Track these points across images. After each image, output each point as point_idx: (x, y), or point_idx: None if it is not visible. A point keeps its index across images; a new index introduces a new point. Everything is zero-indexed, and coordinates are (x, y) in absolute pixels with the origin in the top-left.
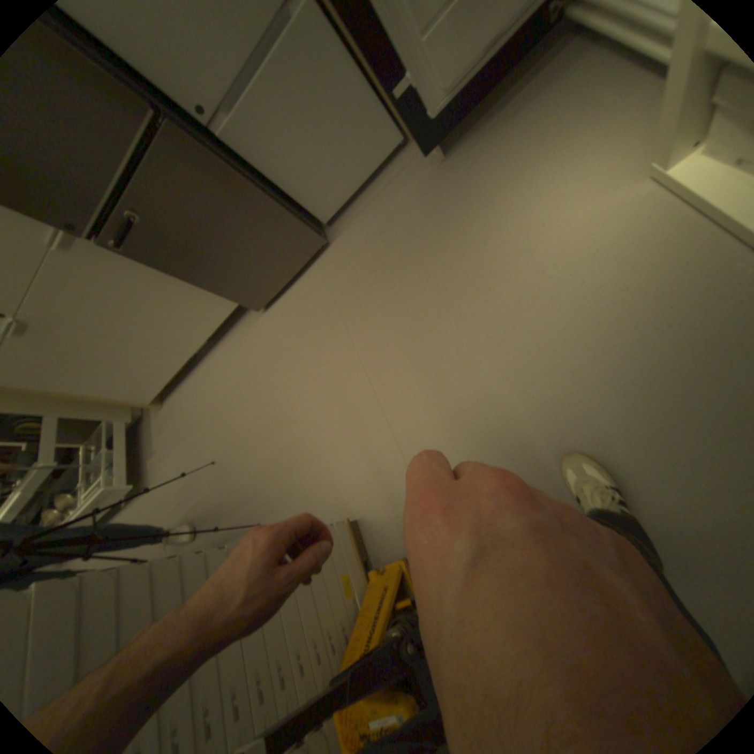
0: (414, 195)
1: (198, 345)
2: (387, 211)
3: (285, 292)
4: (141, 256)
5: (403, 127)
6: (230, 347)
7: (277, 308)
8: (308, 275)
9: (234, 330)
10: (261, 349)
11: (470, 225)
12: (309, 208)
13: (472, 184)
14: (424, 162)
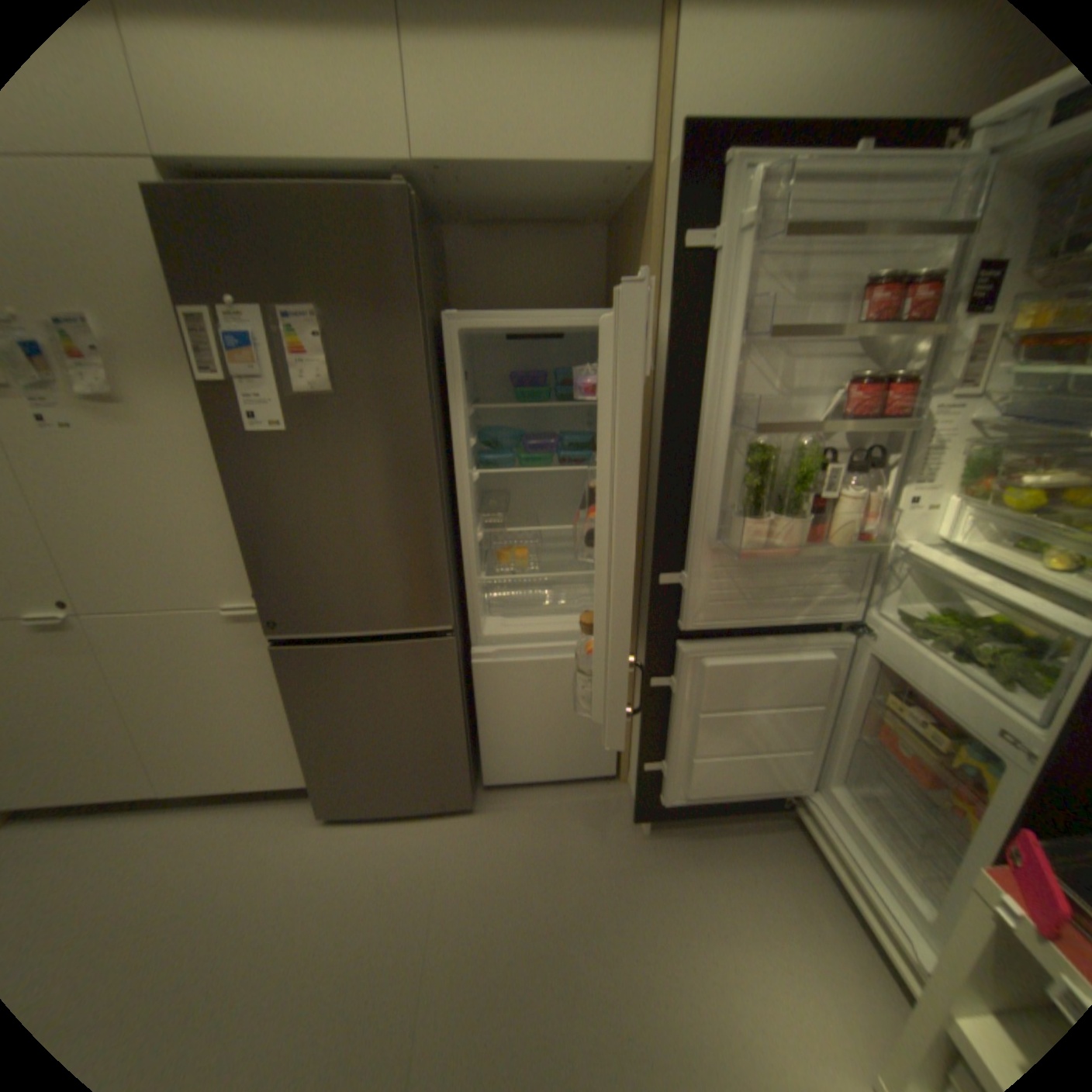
0: (598, 851)
1: (184, 791)
2: (560, 841)
3: (370, 825)
4: (287, 684)
5: (618, 767)
6: (219, 832)
7: (341, 838)
8: (416, 830)
9: (251, 810)
10: (264, 885)
11: (652, 962)
12: (482, 762)
13: (668, 903)
14: (624, 821)
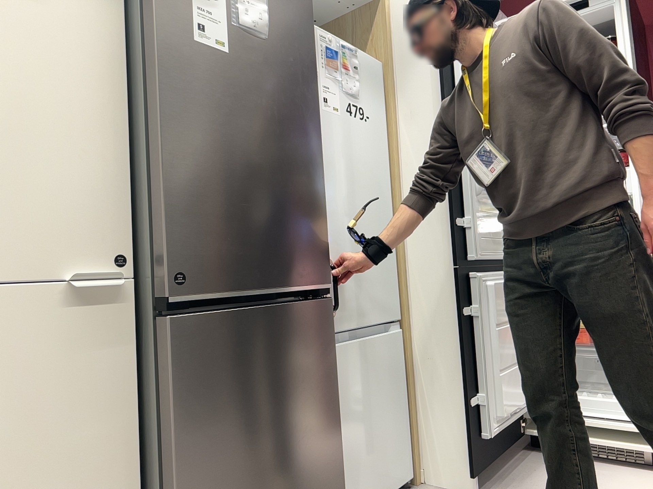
0: None
1: None
2: None
3: None
4: (181, 383)
5: (411, 470)
6: None
7: None
8: None
9: None
10: None
11: None
12: None
13: None
14: None
